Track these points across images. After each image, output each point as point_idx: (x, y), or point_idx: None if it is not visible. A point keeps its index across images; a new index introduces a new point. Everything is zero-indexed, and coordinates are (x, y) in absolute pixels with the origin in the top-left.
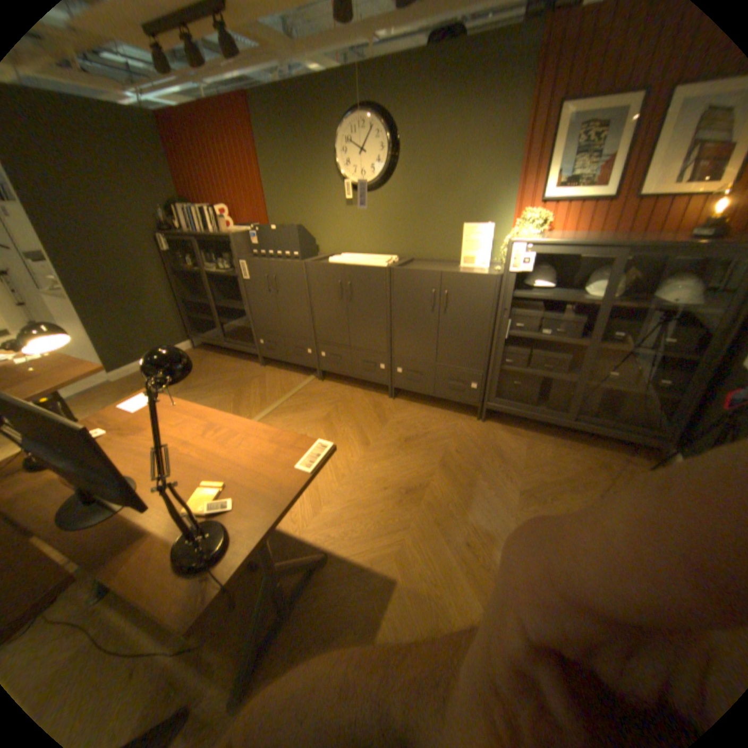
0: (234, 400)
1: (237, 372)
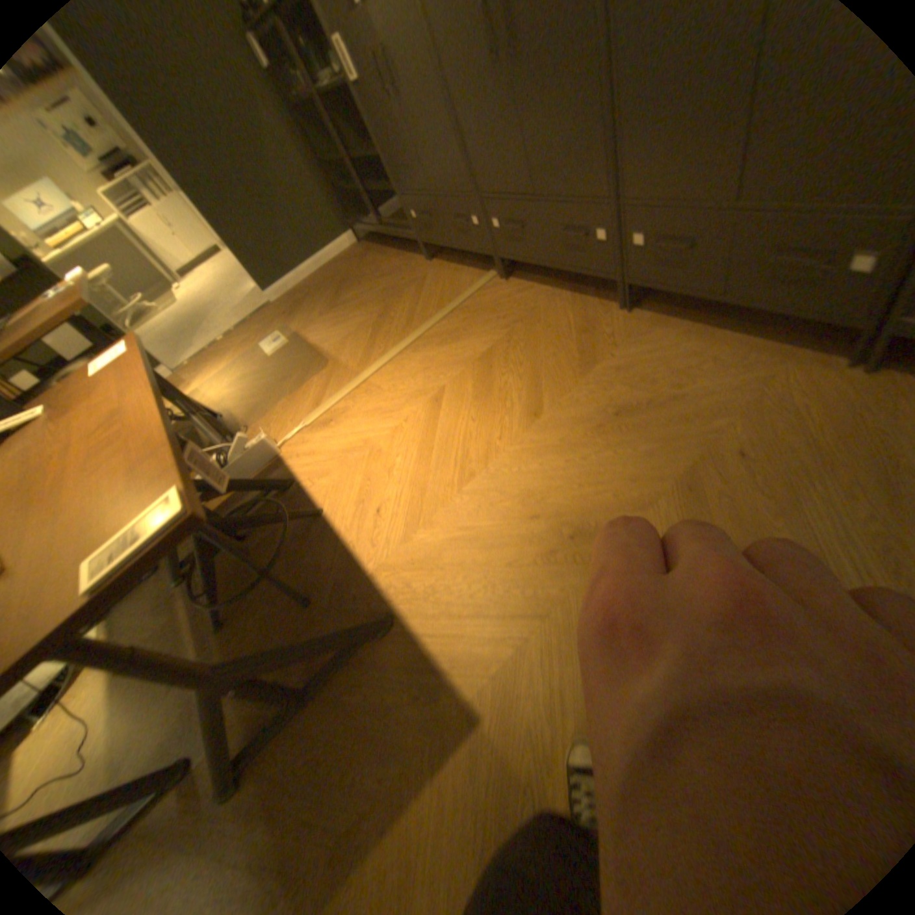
0: (372, 324)
1: (390, 276)
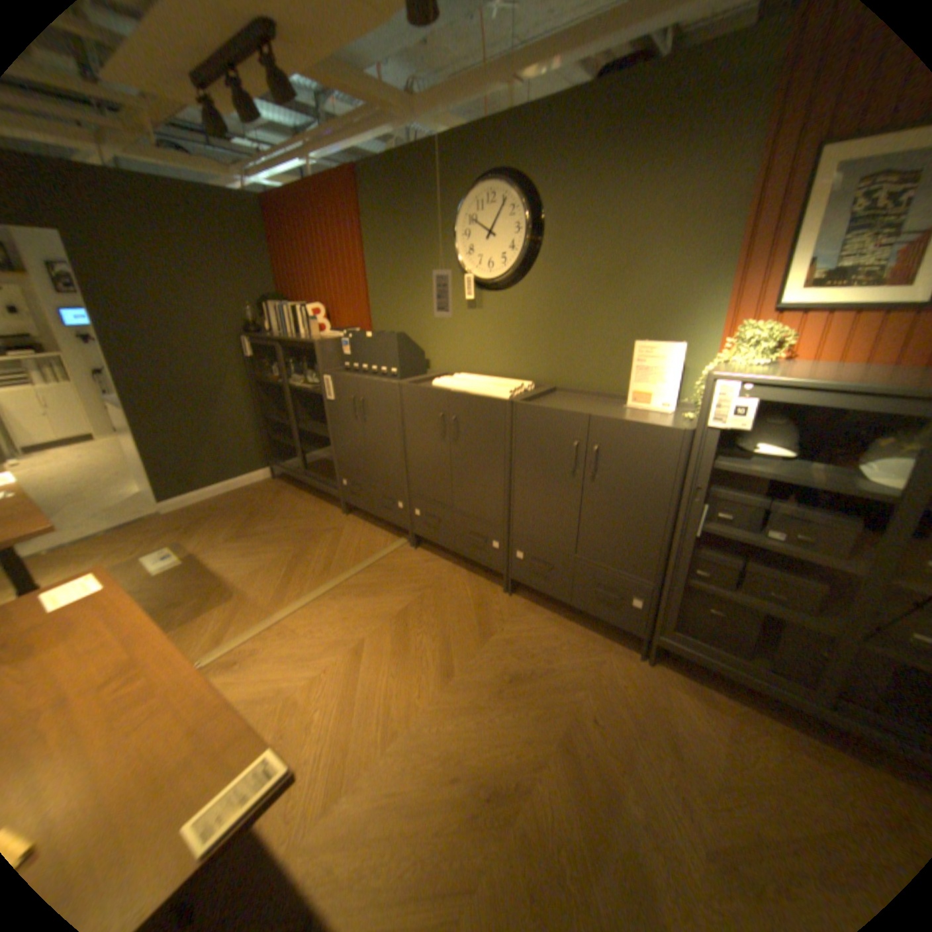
0: (286, 563)
1: (306, 520)
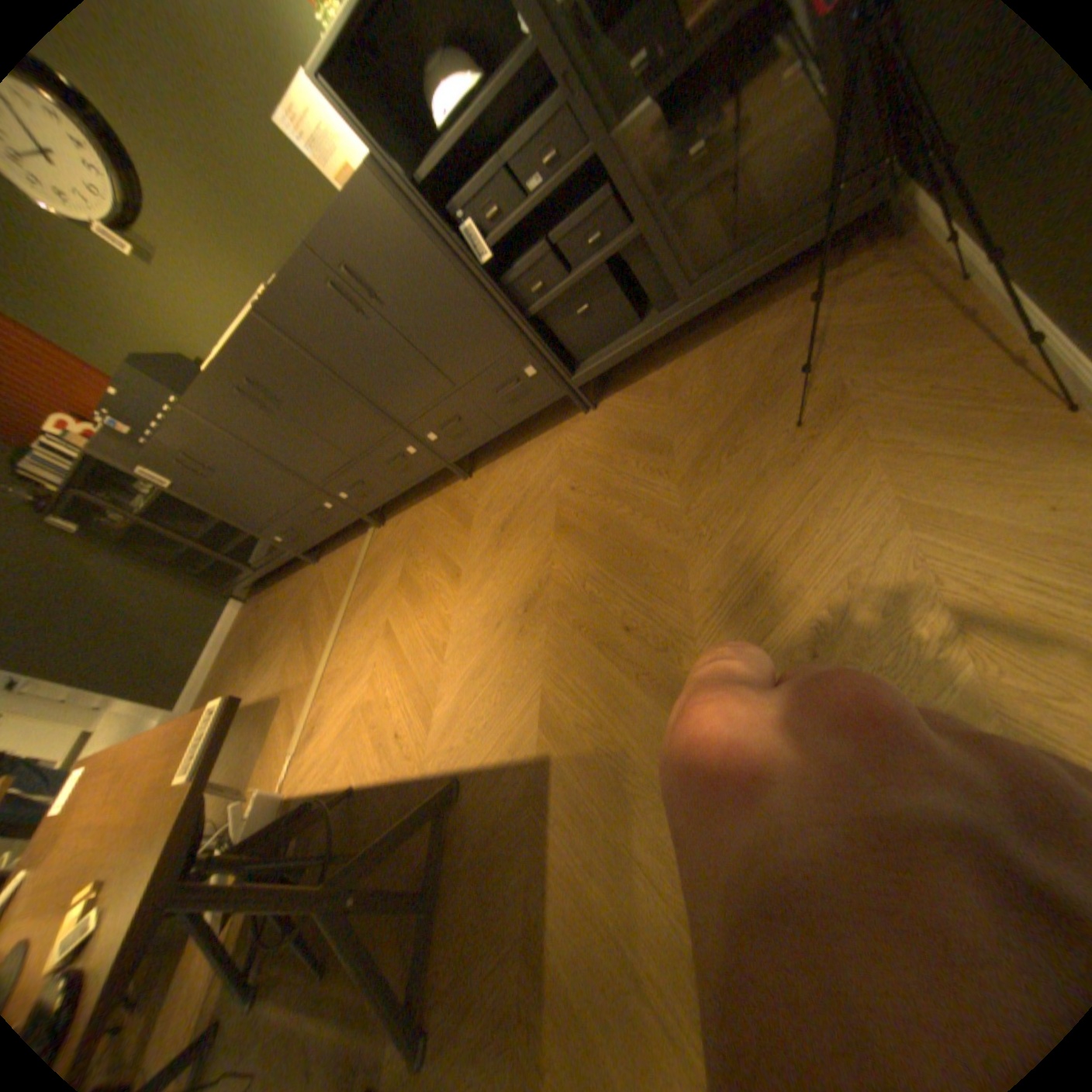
0: (302, 639)
1: (294, 598)
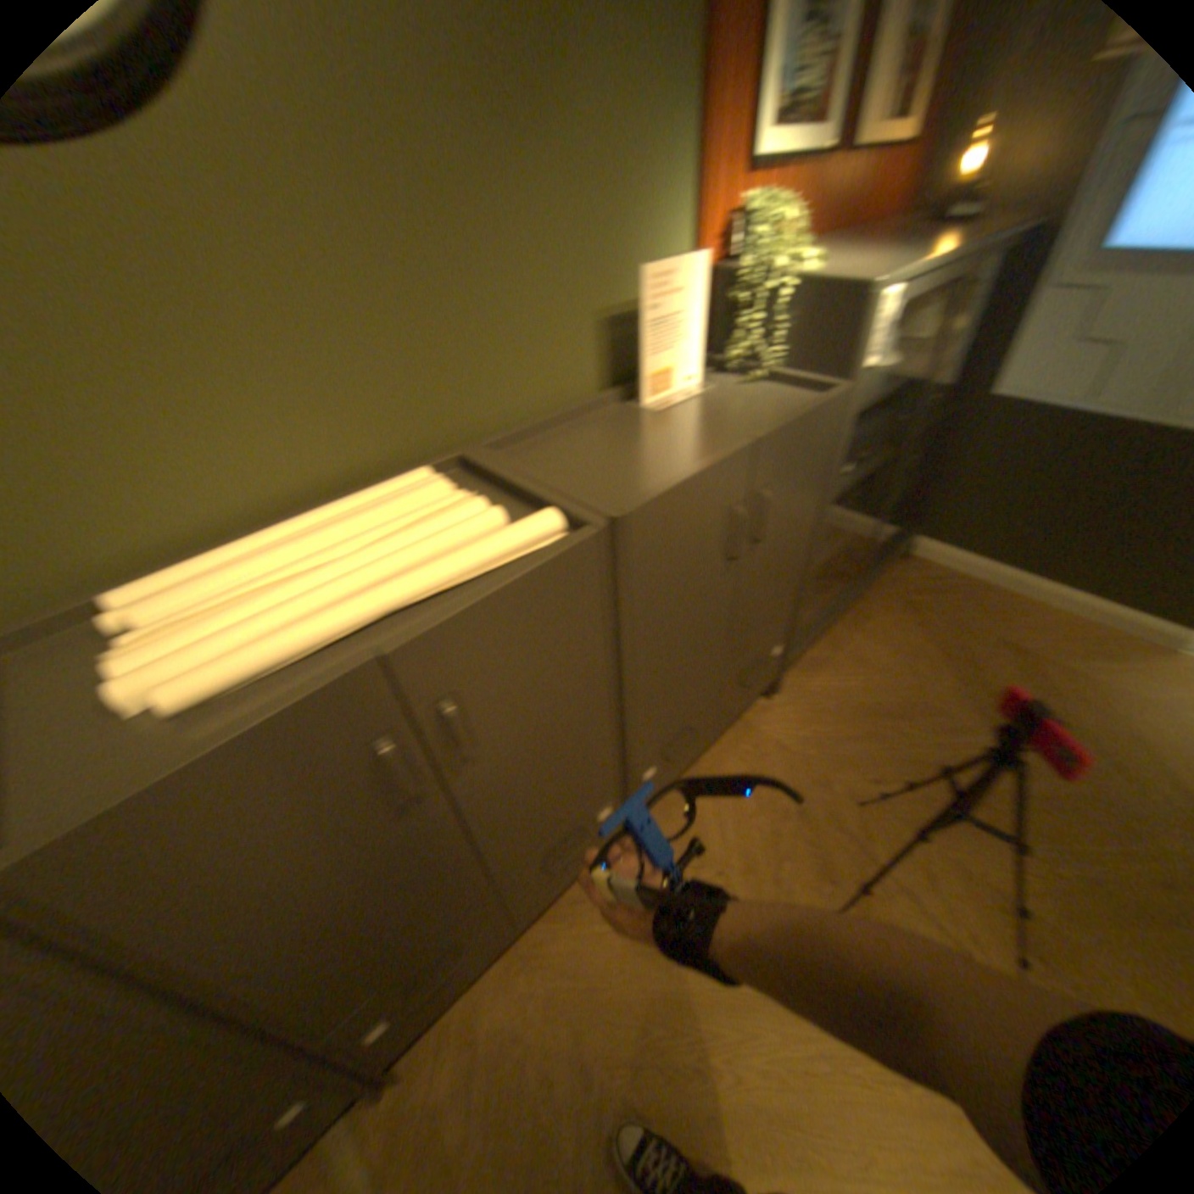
0: None
1: None
